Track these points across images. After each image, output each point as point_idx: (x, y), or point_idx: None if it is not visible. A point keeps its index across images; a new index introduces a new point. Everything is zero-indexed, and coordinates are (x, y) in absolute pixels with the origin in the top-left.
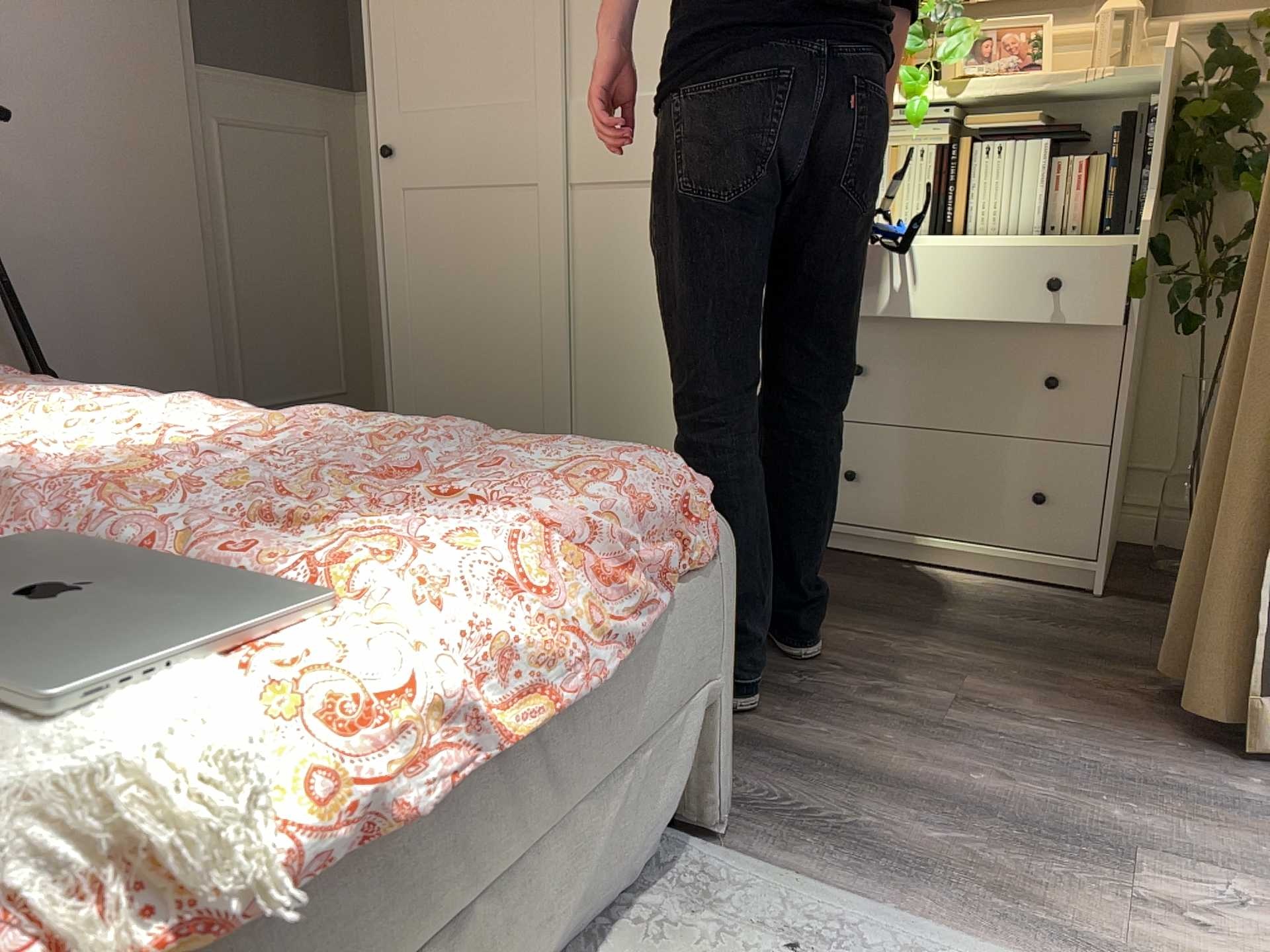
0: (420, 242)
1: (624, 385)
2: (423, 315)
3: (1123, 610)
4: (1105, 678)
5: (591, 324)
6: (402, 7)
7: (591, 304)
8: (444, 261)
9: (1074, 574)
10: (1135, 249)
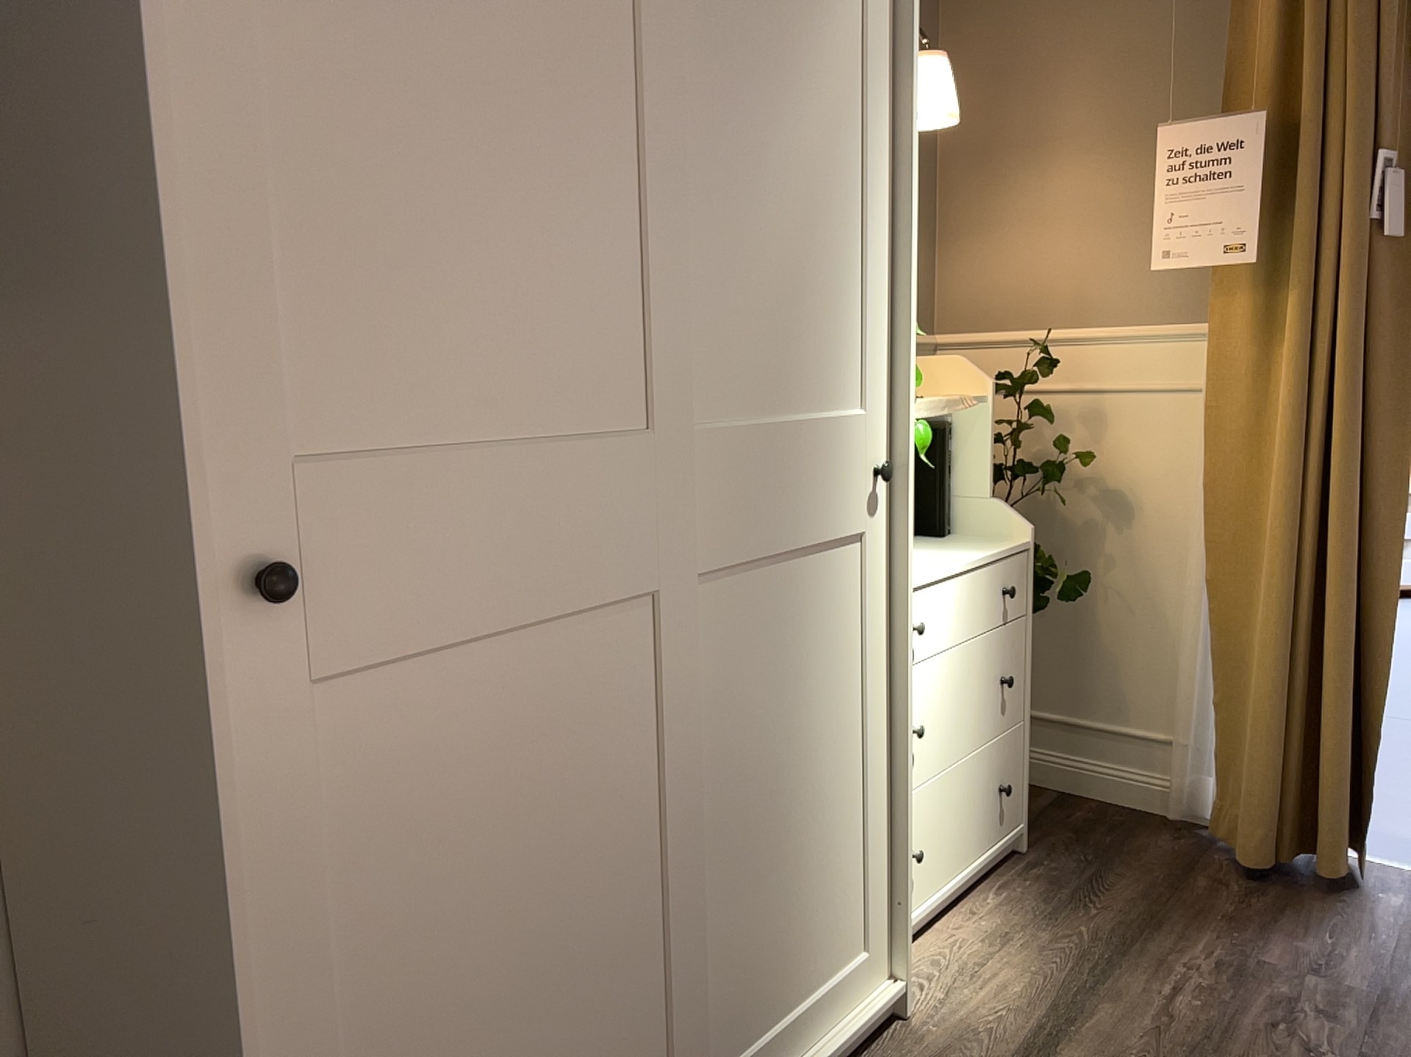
0: (367, 810)
1: (758, 895)
2: (378, 1011)
3: (1047, 851)
4: (1211, 898)
5: (714, 818)
6: (301, 138)
7: (713, 783)
8: (444, 831)
9: (1011, 843)
10: (1029, 550)
